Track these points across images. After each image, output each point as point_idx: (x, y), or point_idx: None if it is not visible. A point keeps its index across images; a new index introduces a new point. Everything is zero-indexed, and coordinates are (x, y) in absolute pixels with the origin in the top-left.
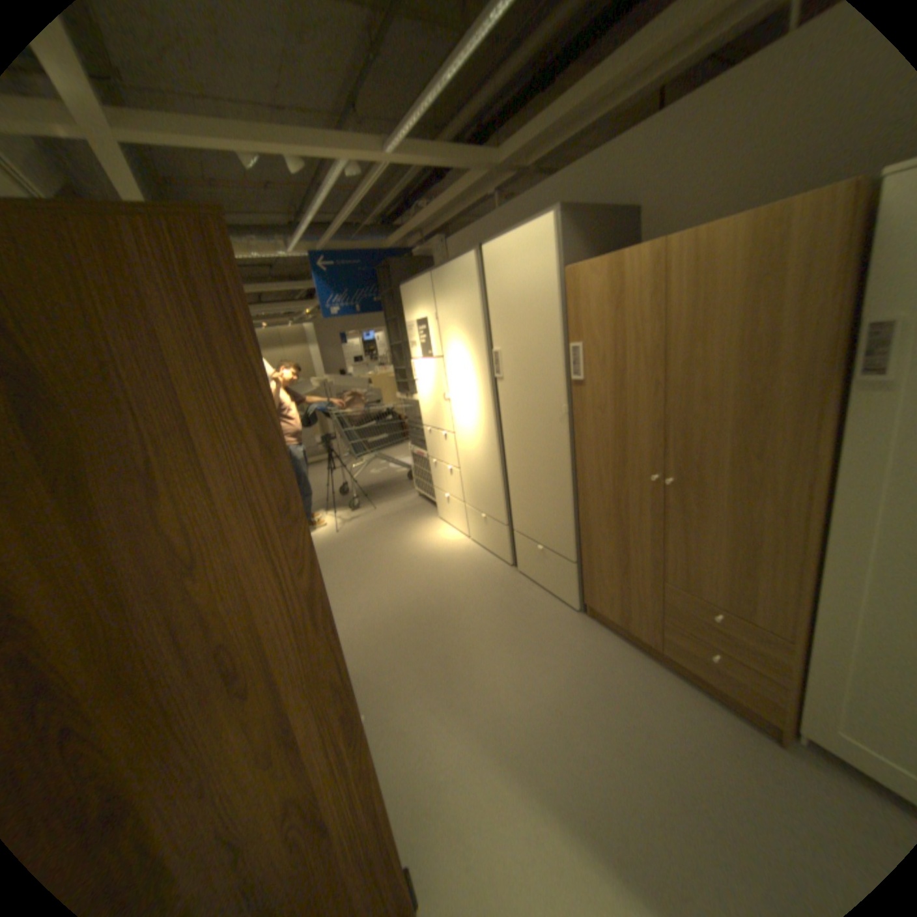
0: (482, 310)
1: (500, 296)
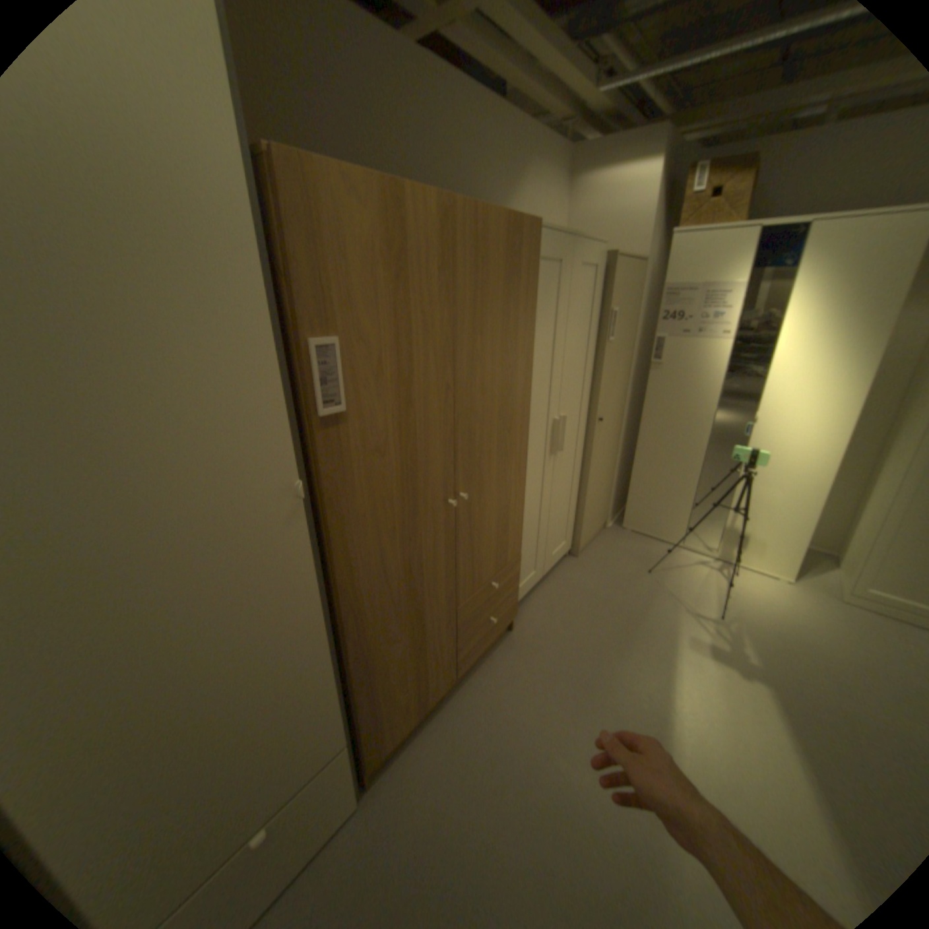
0: None
1: None
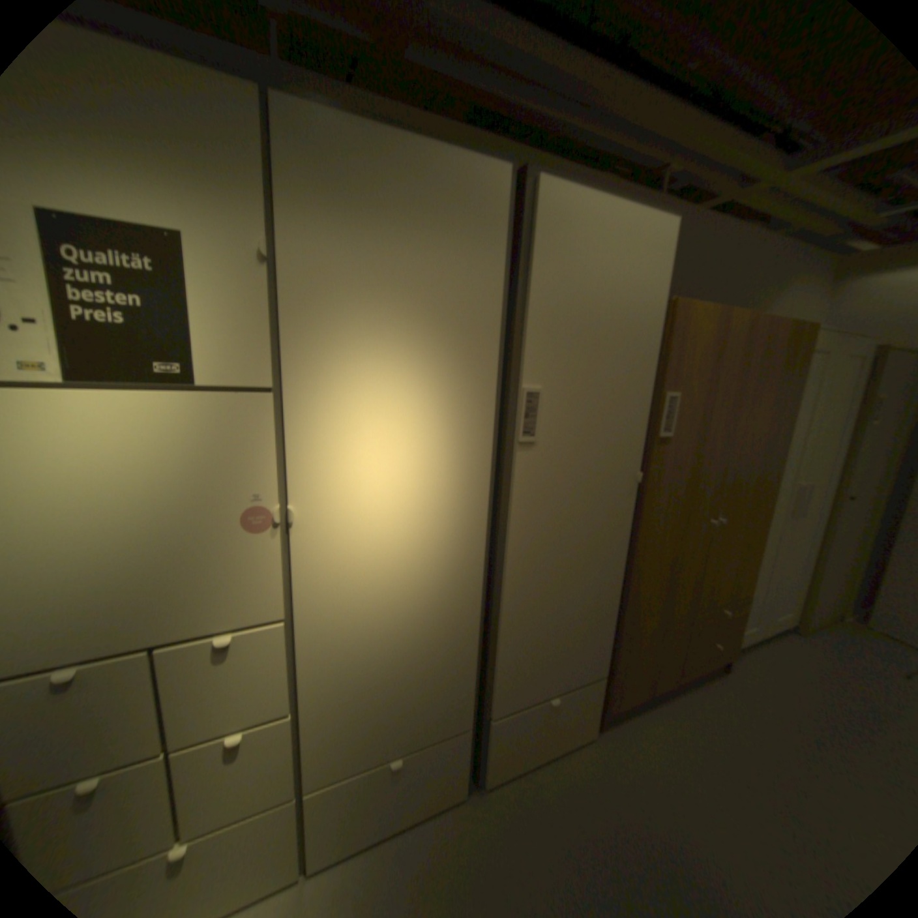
0: (503, 298)
1: (567, 288)
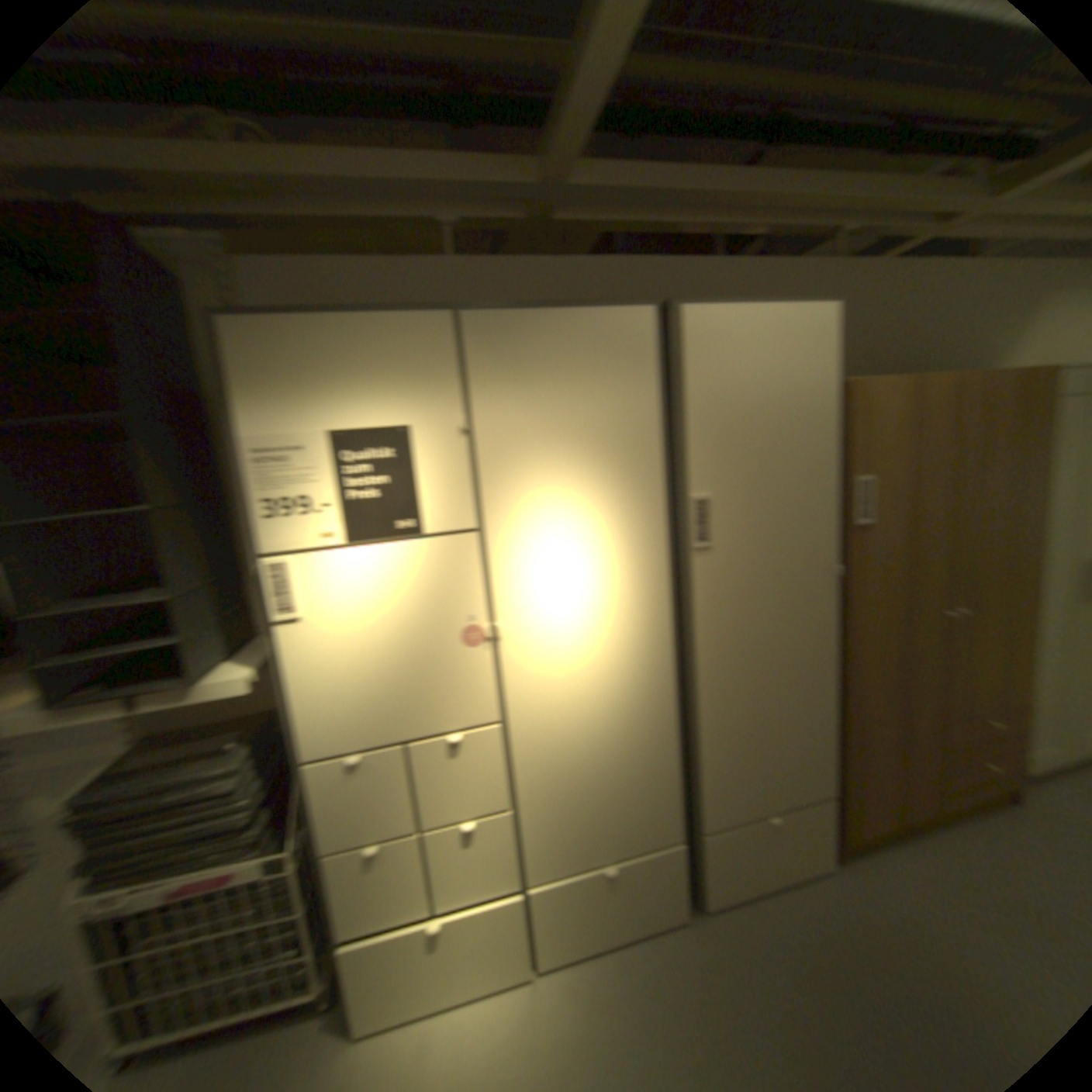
0: (656, 421)
1: (719, 399)
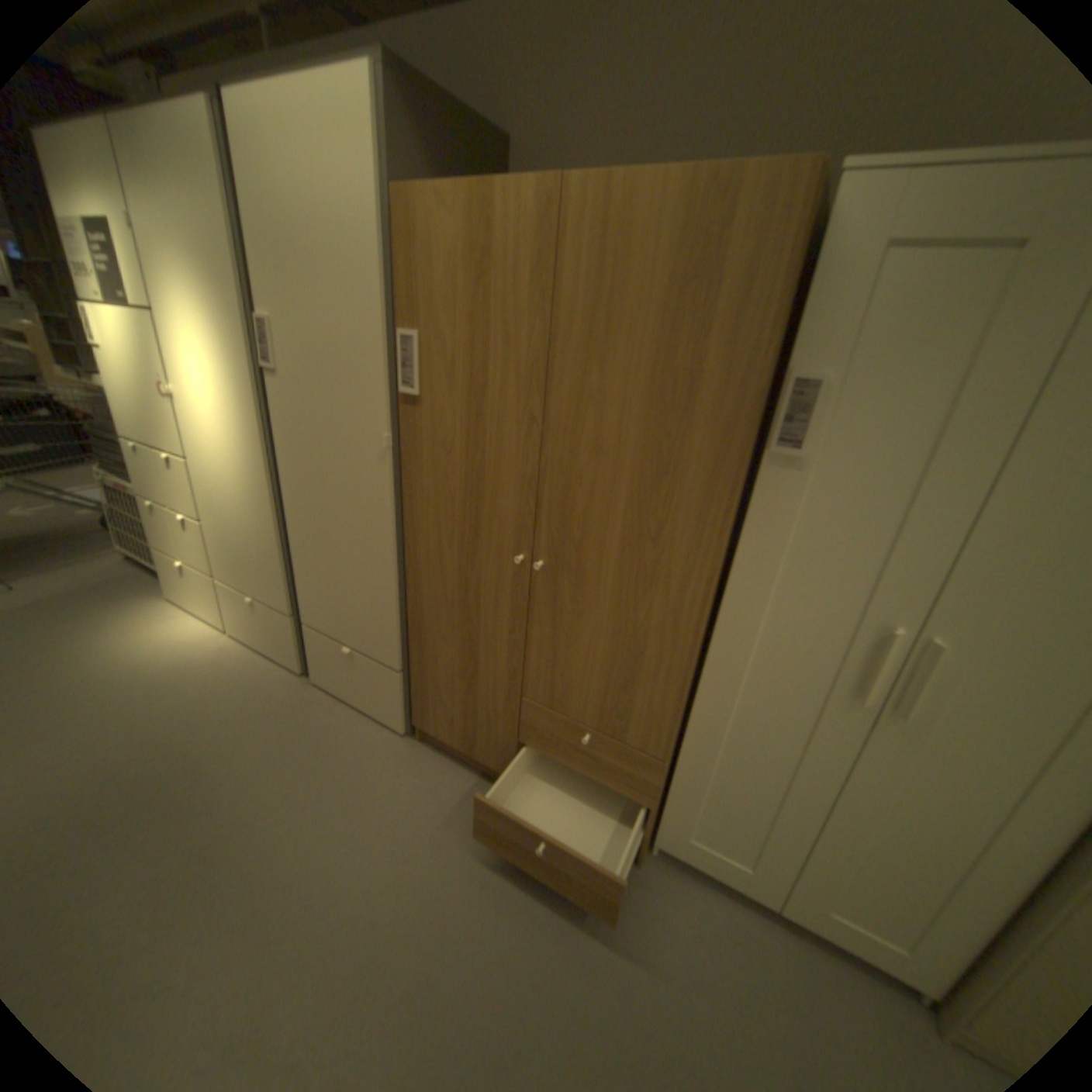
0: (232, 228)
1: (267, 206)
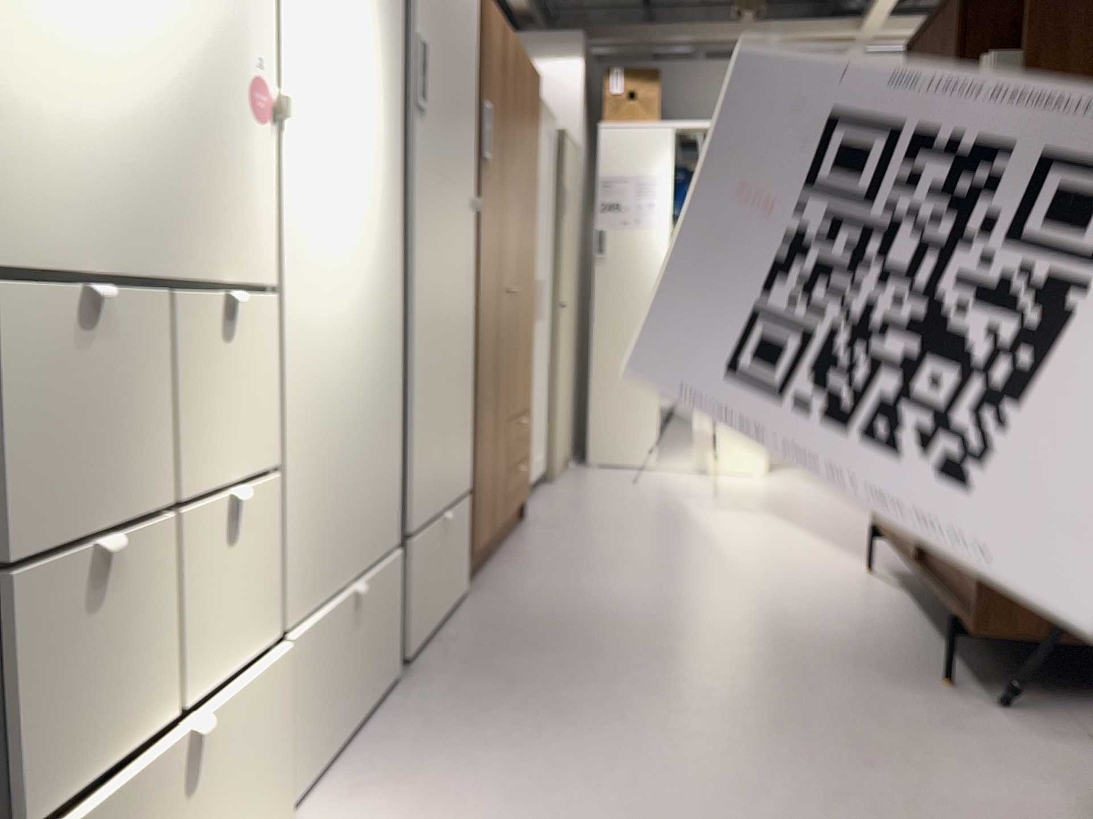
0: None
1: None
